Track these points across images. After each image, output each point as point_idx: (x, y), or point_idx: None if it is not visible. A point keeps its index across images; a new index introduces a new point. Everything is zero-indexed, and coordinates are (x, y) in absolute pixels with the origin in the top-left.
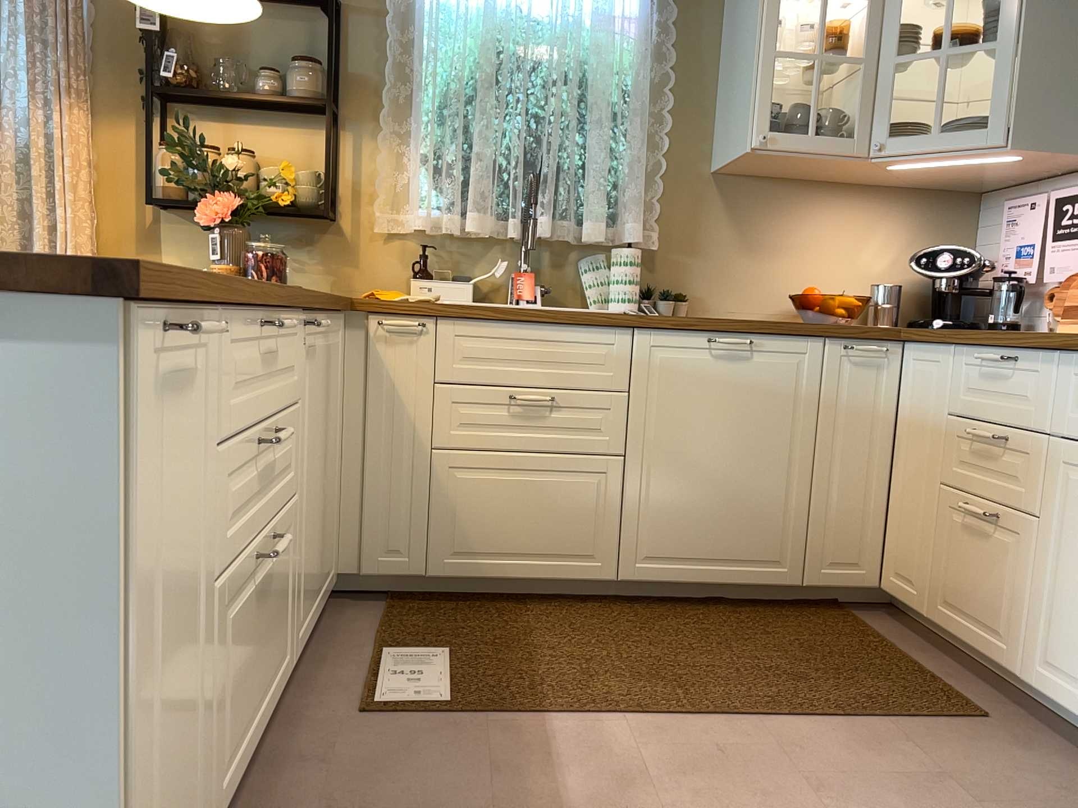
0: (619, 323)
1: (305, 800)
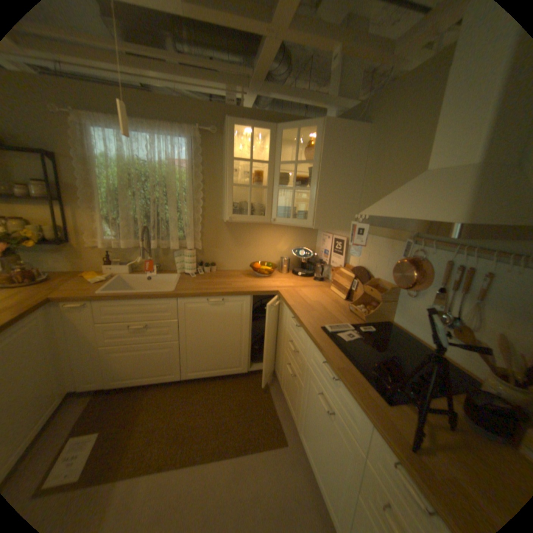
0: (169, 298)
1: None
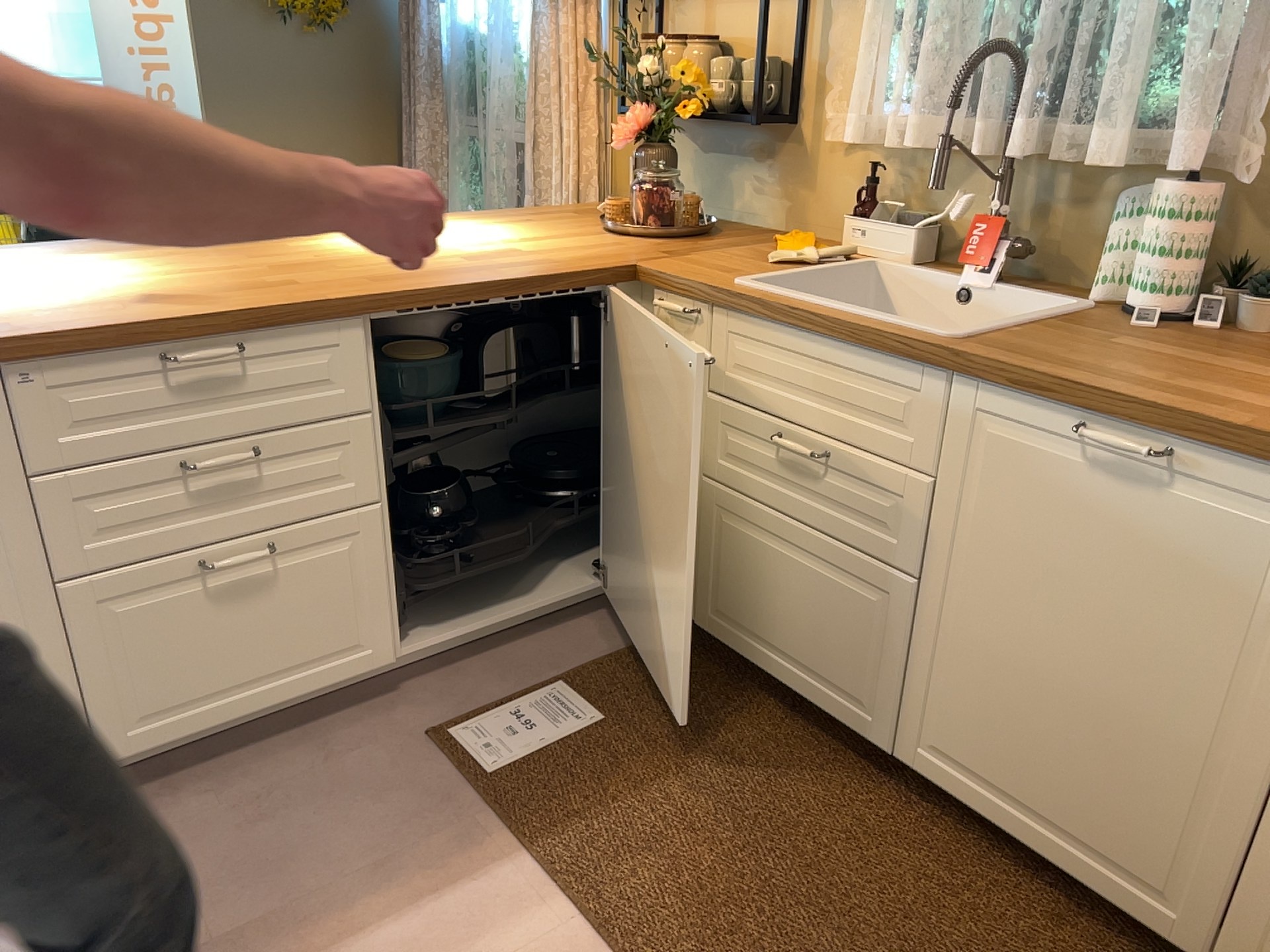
0: (920, 361)
1: (273, 779)
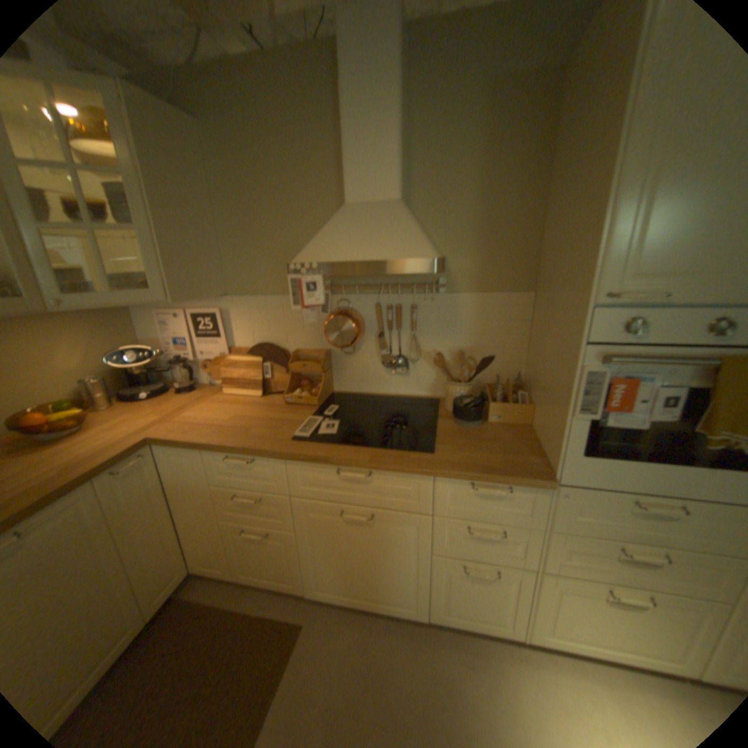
0: None
1: None
